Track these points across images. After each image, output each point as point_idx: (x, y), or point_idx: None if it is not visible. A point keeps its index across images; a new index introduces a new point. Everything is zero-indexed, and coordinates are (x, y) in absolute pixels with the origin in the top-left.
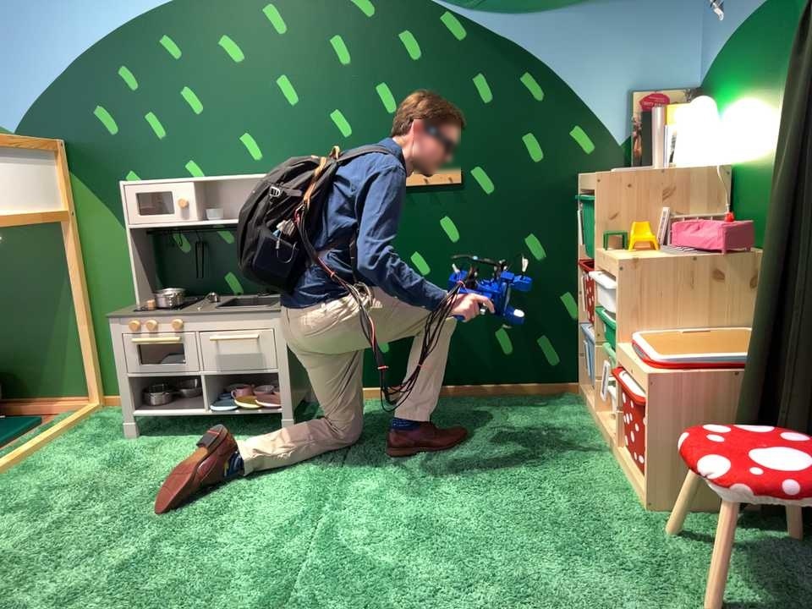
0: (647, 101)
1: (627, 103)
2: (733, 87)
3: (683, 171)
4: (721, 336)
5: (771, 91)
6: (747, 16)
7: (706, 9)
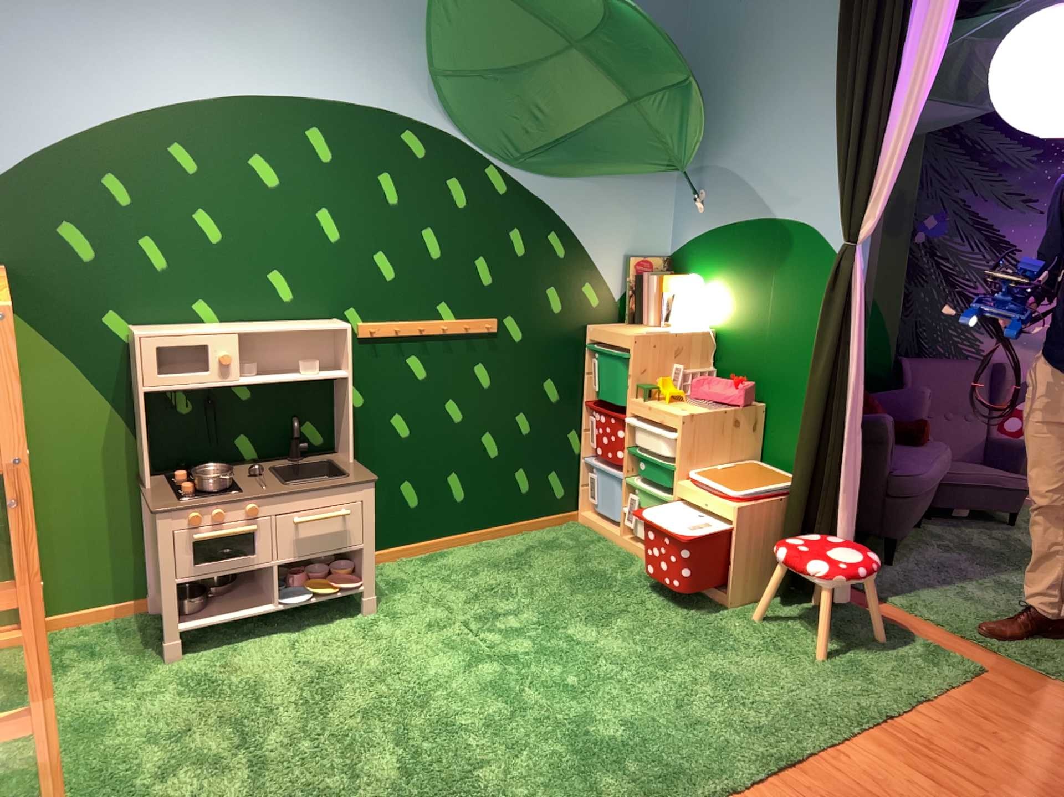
0: (637, 268)
1: (621, 267)
2: (712, 272)
3: (684, 336)
4: (739, 467)
5: (755, 289)
6: (728, 225)
7: (678, 200)
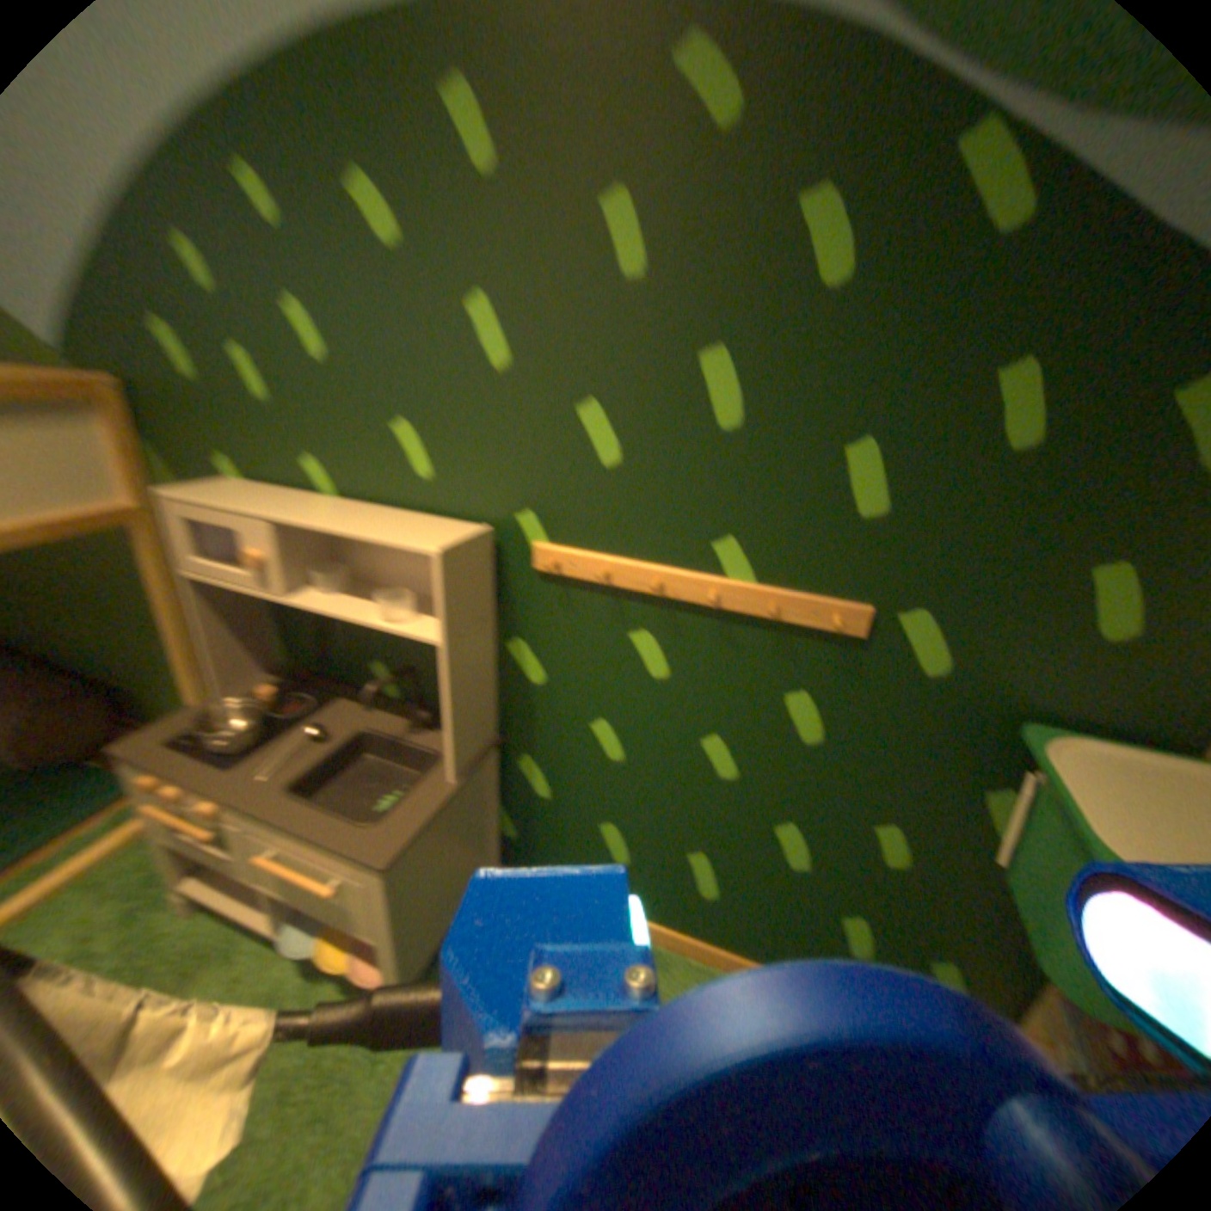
0: None
1: None
2: None
3: None
4: None
5: None
6: None
7: None
